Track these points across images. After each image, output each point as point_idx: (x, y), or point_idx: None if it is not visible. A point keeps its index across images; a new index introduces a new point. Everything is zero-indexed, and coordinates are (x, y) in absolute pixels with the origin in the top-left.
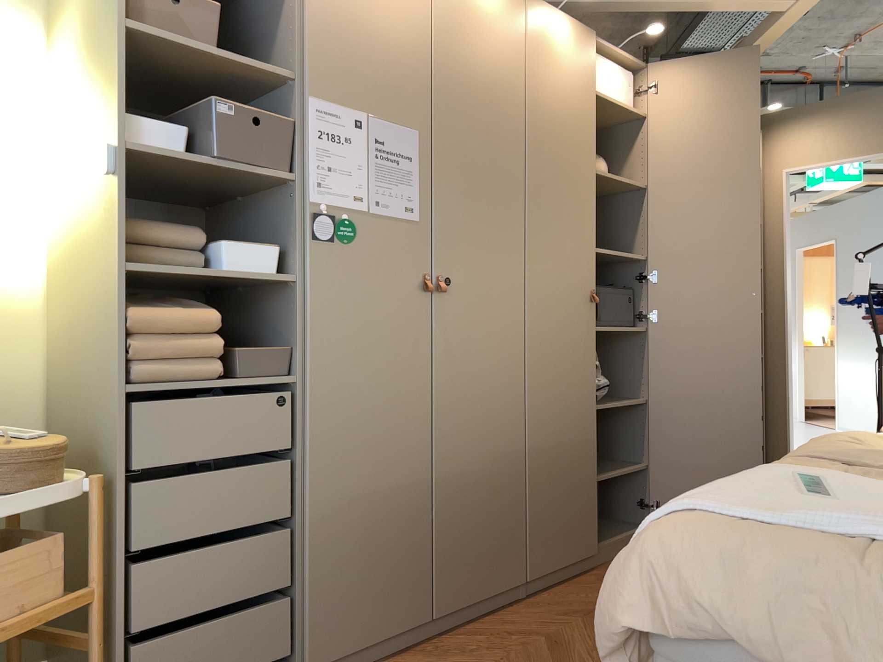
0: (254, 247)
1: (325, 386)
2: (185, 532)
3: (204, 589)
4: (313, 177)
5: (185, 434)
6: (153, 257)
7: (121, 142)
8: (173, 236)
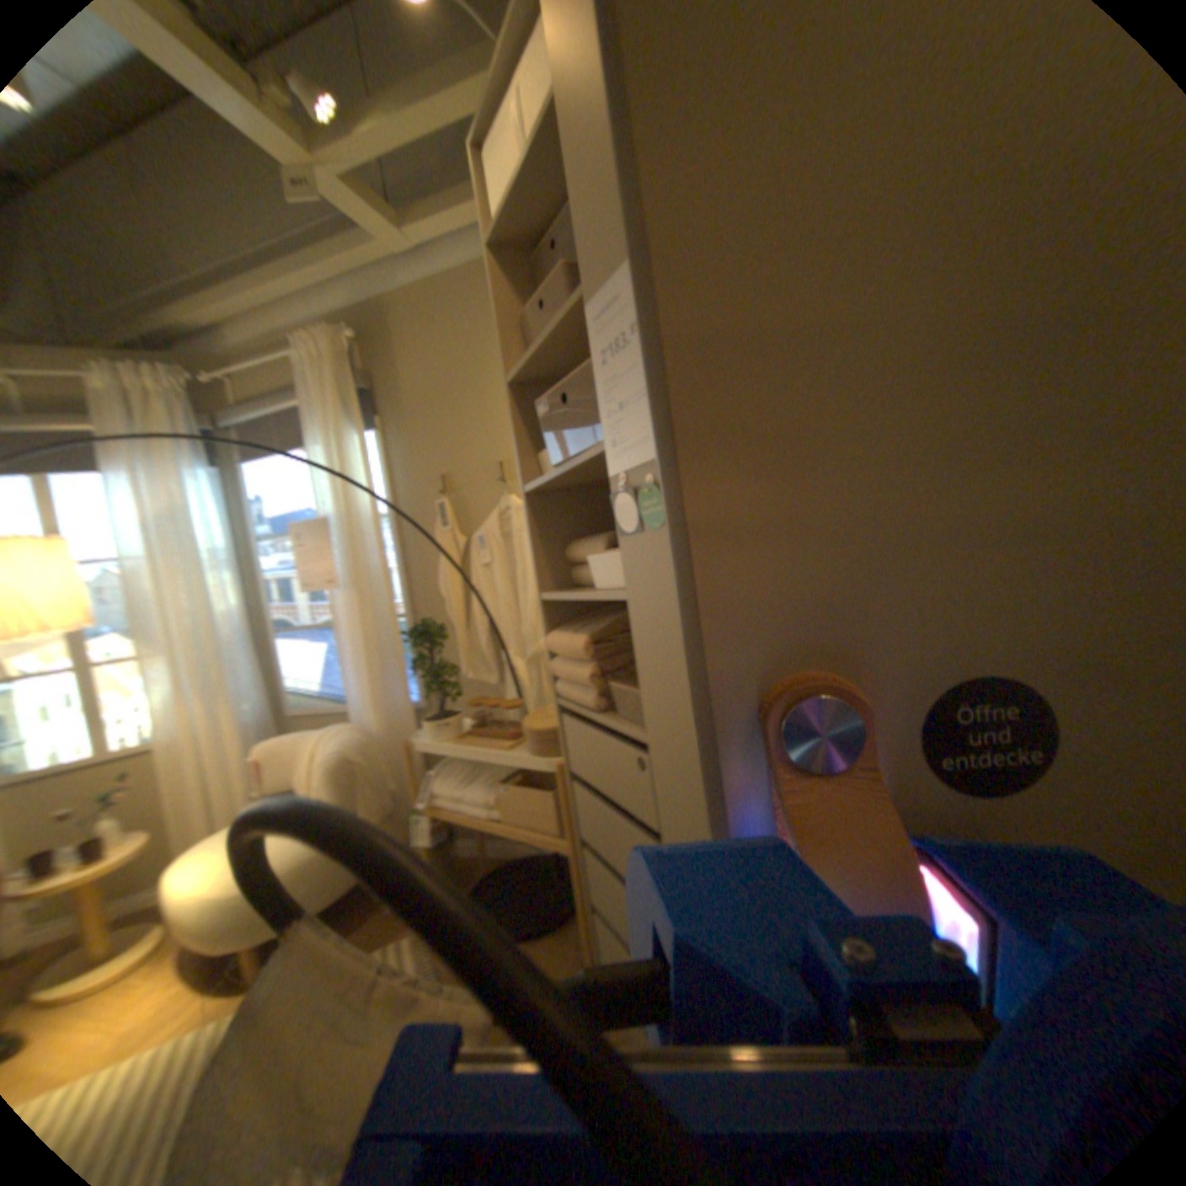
0: (607, 555)
1: (671, 769)
2: (602, 851)
3: (621, 920)
4: (609, 432)
5: (588, 757)
6: (585, 574)
7: (521, 486)
8: (589, 550)
